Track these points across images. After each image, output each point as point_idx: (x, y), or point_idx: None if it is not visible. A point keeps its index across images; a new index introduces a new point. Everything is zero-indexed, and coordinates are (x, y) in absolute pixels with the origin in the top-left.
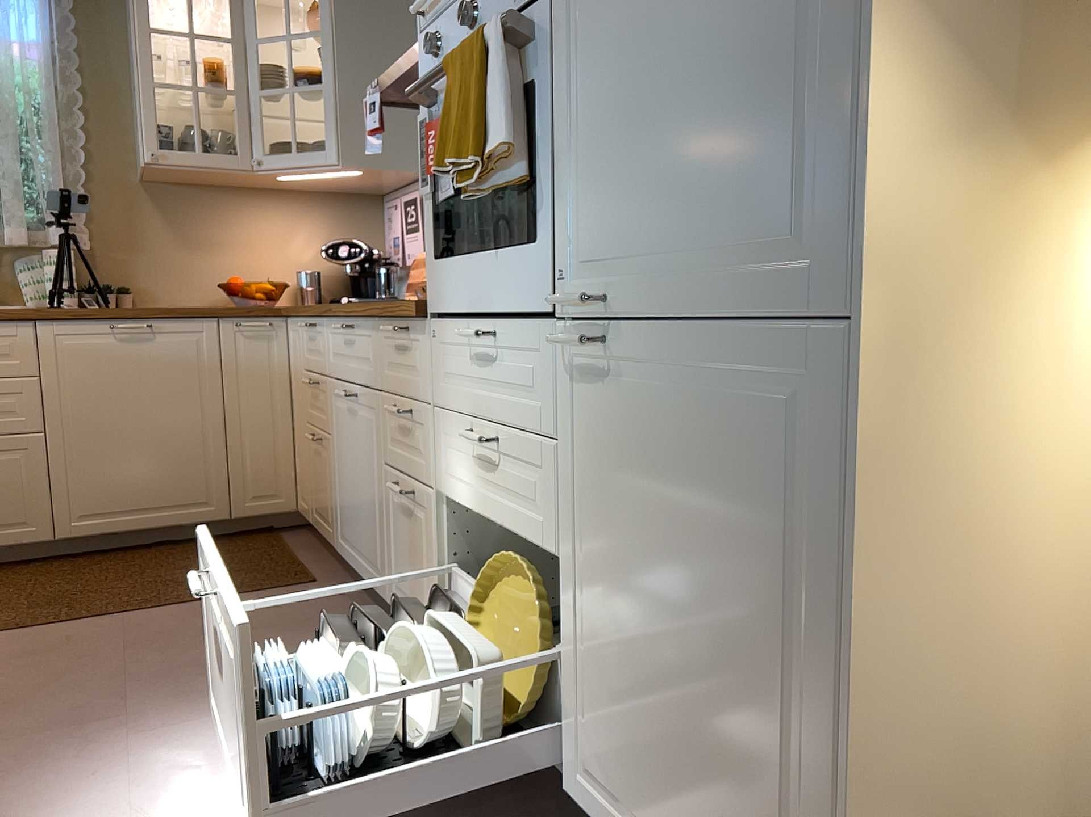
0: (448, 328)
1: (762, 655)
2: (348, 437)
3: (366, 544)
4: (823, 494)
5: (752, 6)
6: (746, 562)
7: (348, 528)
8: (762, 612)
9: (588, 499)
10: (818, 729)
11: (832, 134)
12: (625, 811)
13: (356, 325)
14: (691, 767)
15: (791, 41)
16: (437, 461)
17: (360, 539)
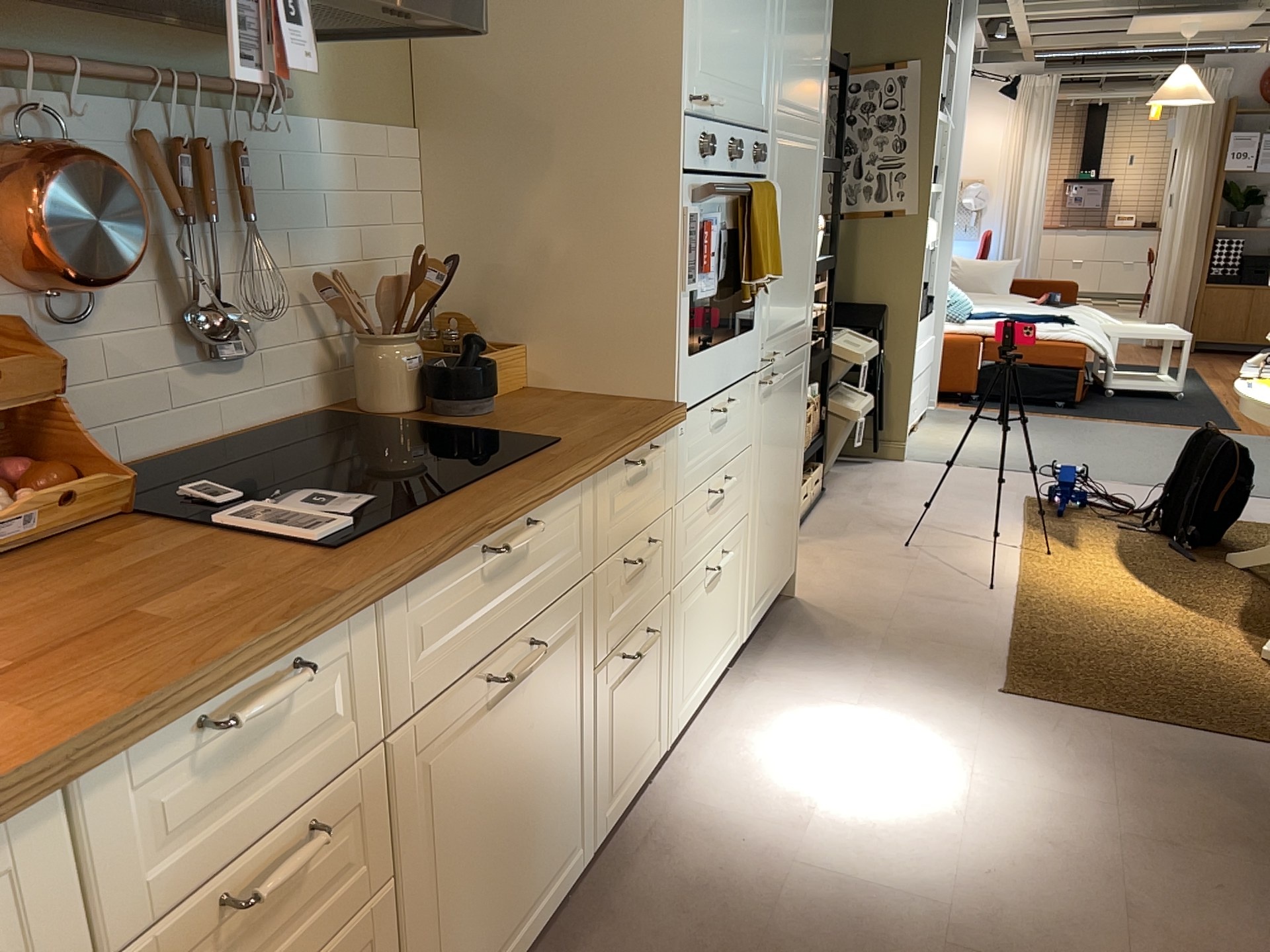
0: (693, 417)
1: (793, 462)
2: (489, 761)
3: (541, 865)
4: (802, 396)
5: (805, 238)
6: (793, 434)
7: (478, 948)
8: (794, 447)
9: (760, 462)
10: (797, 471)
11: (809, 286)
12: (762, 596)
13: (536, 514)
14: (779, 534)
15: (808, 254)
16: (674, 557)
17: (523, 889)
